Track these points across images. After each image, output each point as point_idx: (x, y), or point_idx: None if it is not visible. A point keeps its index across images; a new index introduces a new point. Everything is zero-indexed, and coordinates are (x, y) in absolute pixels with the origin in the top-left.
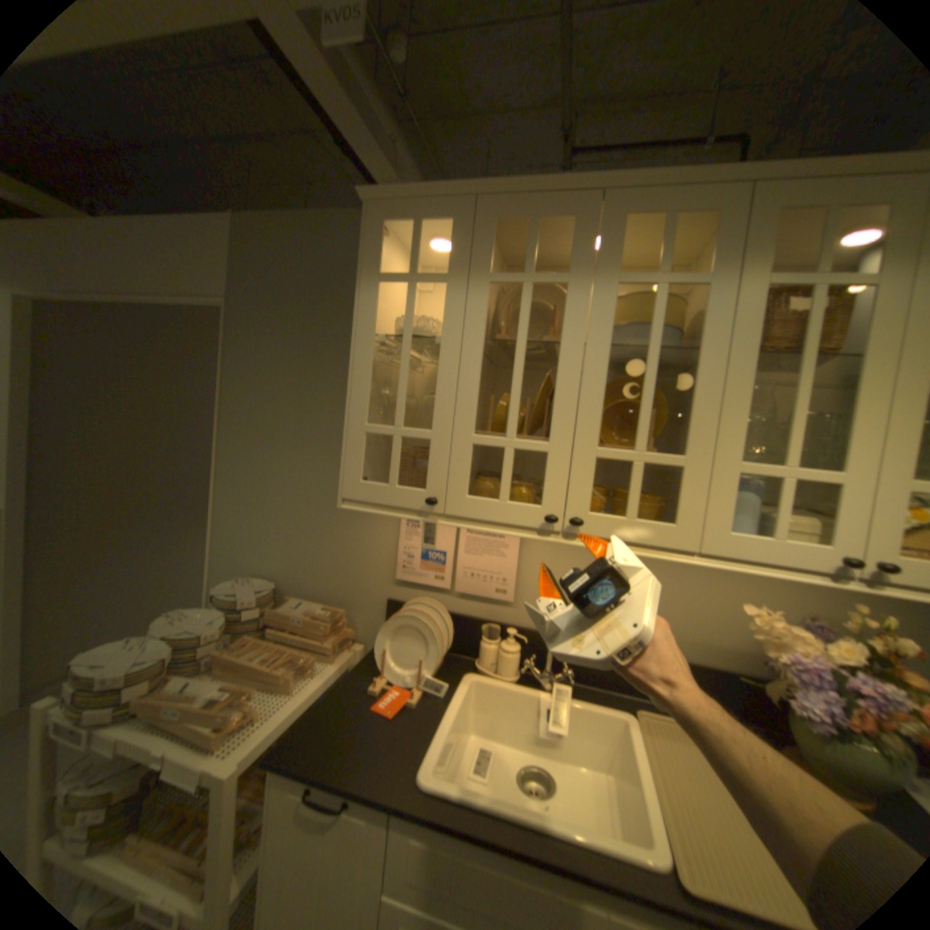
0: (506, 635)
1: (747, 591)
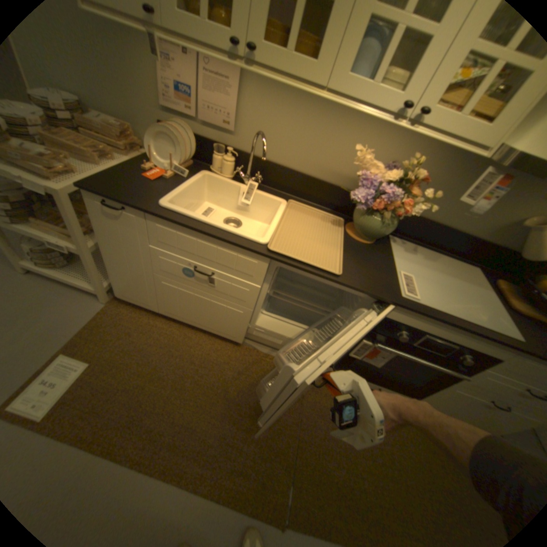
0: (227, 151)
1: (367, 141)
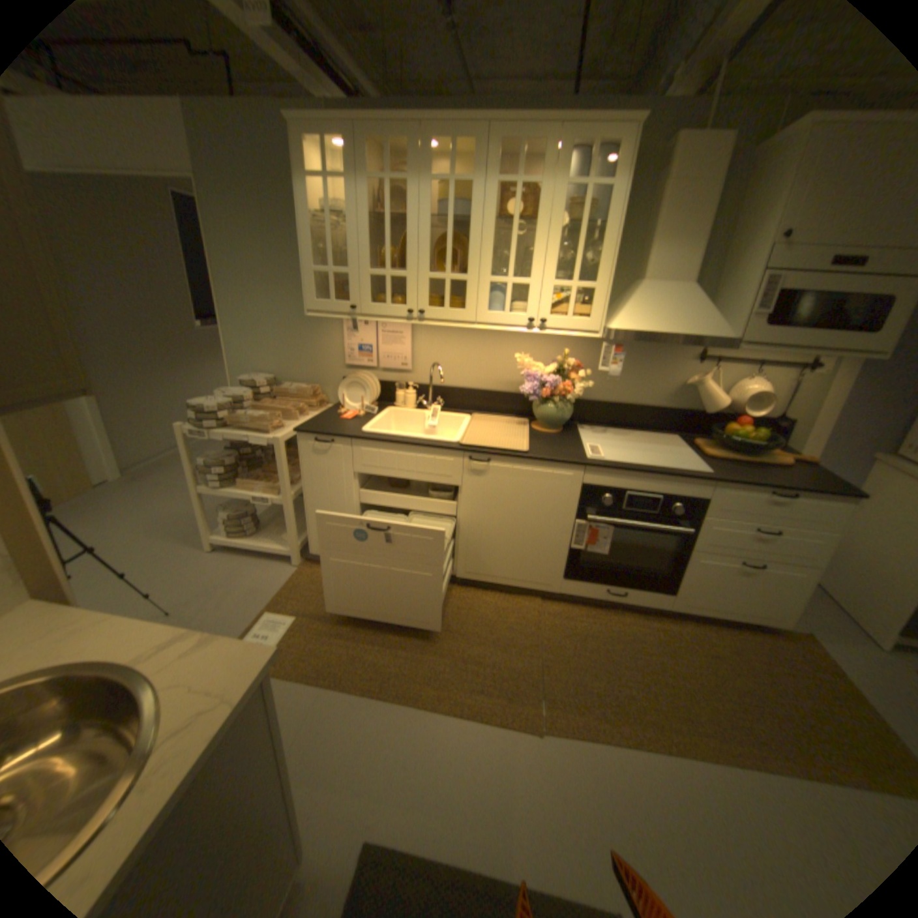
0: (408, 386)
1: (526, 351)
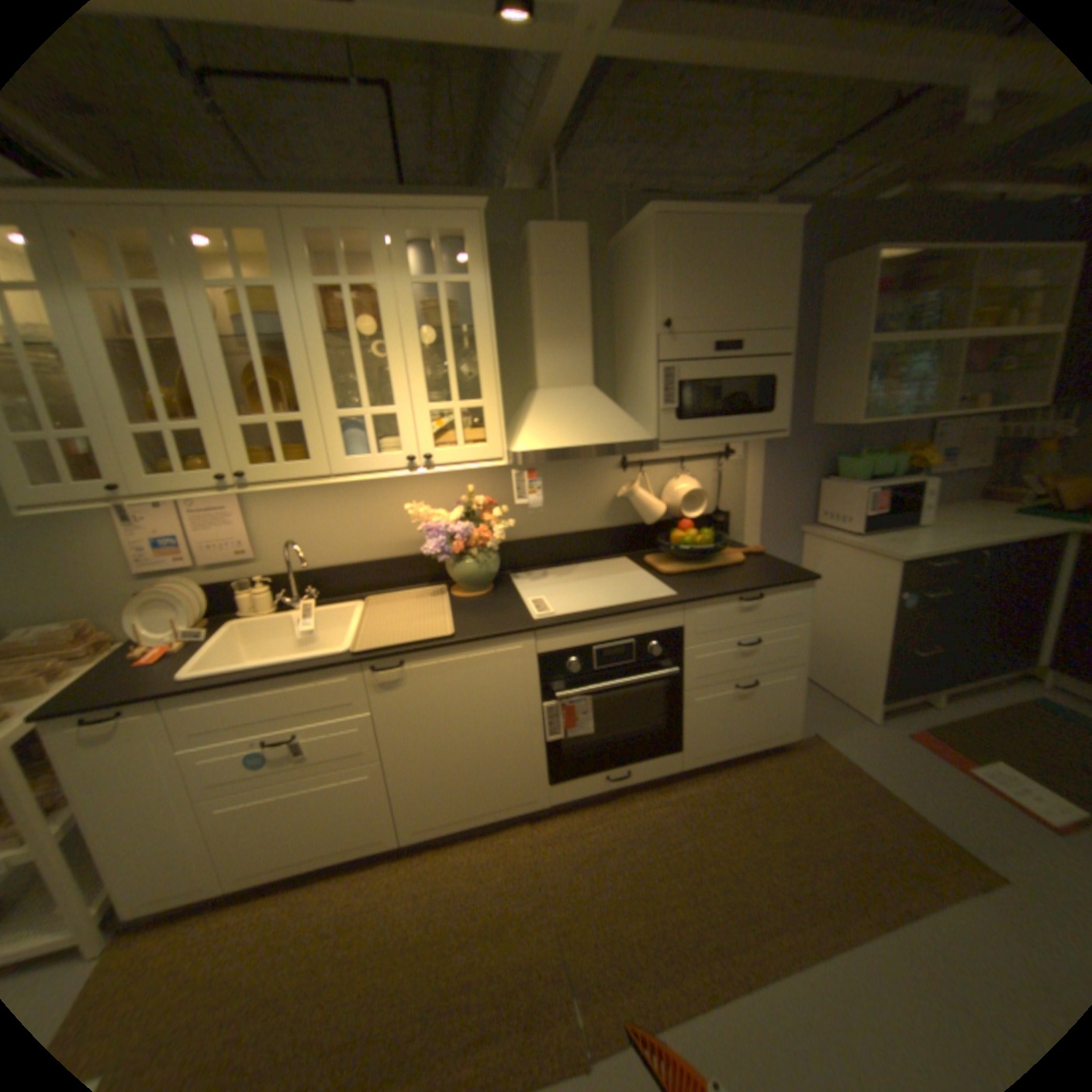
0: (256, 582)
1: (420, 498)
